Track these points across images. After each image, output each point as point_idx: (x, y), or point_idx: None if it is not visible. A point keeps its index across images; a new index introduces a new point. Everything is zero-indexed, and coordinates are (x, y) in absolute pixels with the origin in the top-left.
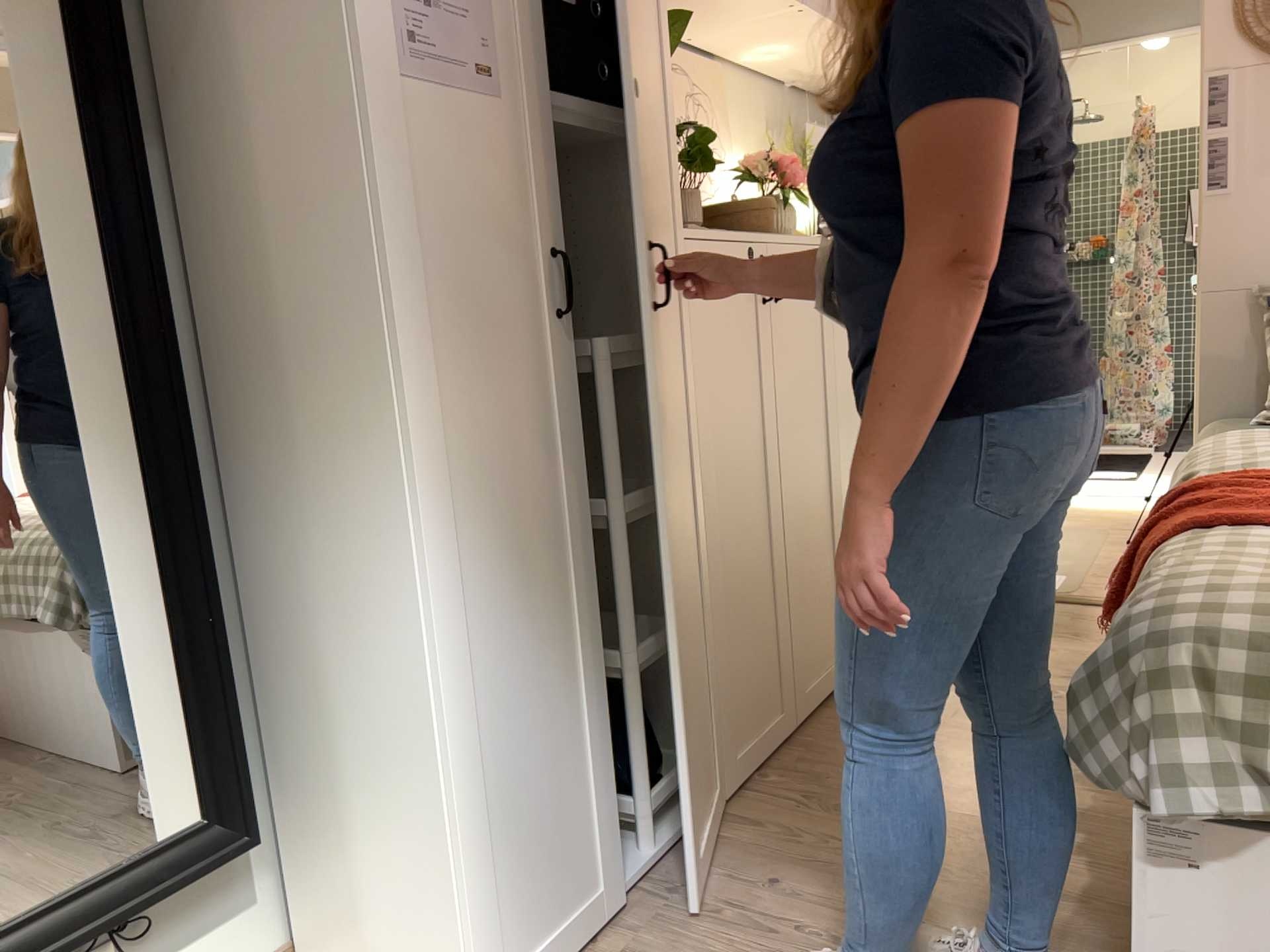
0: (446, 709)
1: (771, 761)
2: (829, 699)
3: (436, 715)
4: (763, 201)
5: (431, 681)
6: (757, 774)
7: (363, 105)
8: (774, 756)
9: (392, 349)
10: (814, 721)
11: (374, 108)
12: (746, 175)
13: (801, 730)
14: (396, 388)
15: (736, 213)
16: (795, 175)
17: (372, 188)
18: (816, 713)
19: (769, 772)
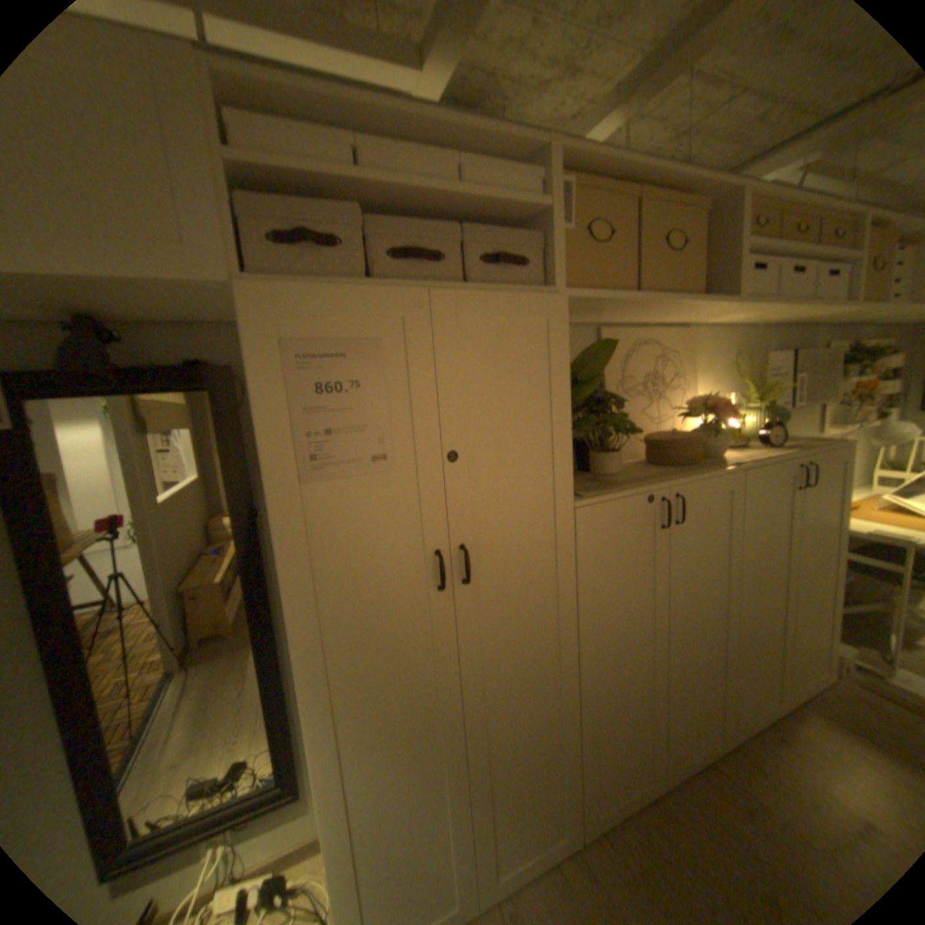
0: (330, 826)
1: (636, 813)
2: (707, 766)
3: (321, 831)
4: (698, 433)
5: (318, 813)
6: (620, 822)
7: (271, 512)
8: (641, 808)
9: (291, 643)
10: (684, 785)
11: (282, 510)
12: (688, 414)
13: (671, 791)
14: (294, 664)
15: (668, 447)
16: (733, 408)
17: (278, 558)
18: (689, 778)
19: (630, 823)
